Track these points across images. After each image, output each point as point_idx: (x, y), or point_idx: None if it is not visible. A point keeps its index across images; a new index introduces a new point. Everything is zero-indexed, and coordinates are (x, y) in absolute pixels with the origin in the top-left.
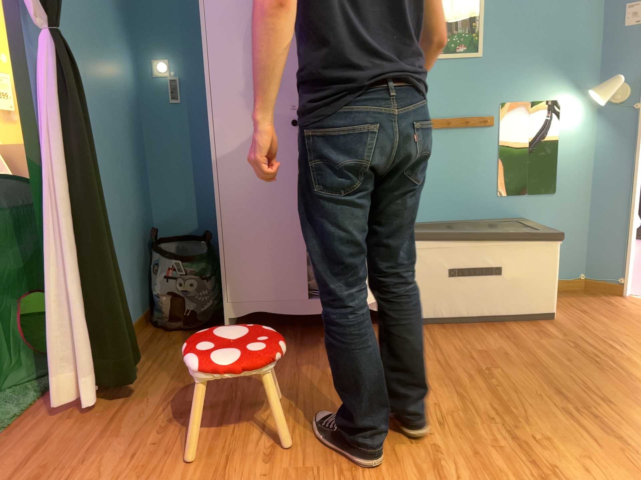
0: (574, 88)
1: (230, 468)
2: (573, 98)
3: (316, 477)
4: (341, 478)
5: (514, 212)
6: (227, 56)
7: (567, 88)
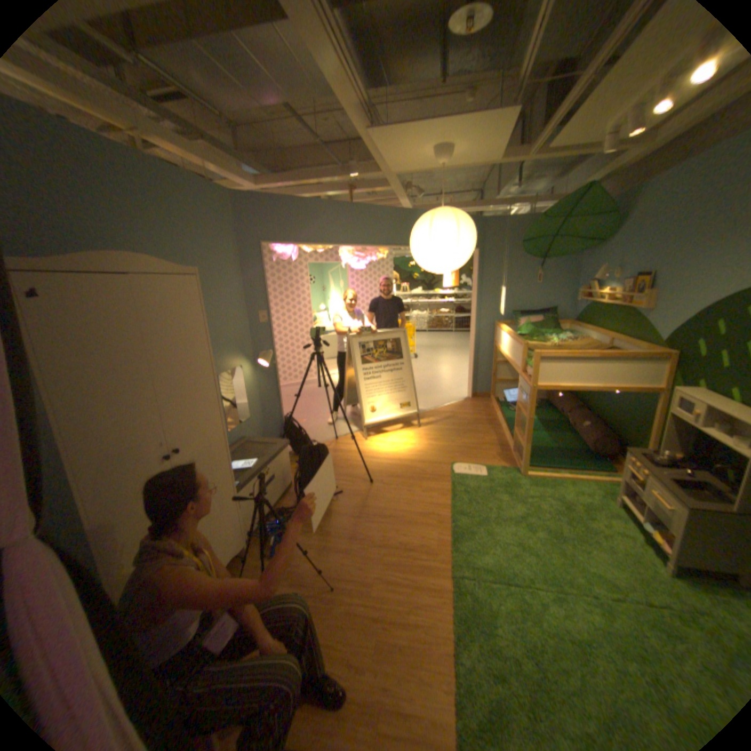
0: (244, 358)
1: (362, 691)
2: (245, 363)
3: (383, 636)
4: (386, 622)
5: (236, 437)
6: (87, 424)
7: (242, 358)
